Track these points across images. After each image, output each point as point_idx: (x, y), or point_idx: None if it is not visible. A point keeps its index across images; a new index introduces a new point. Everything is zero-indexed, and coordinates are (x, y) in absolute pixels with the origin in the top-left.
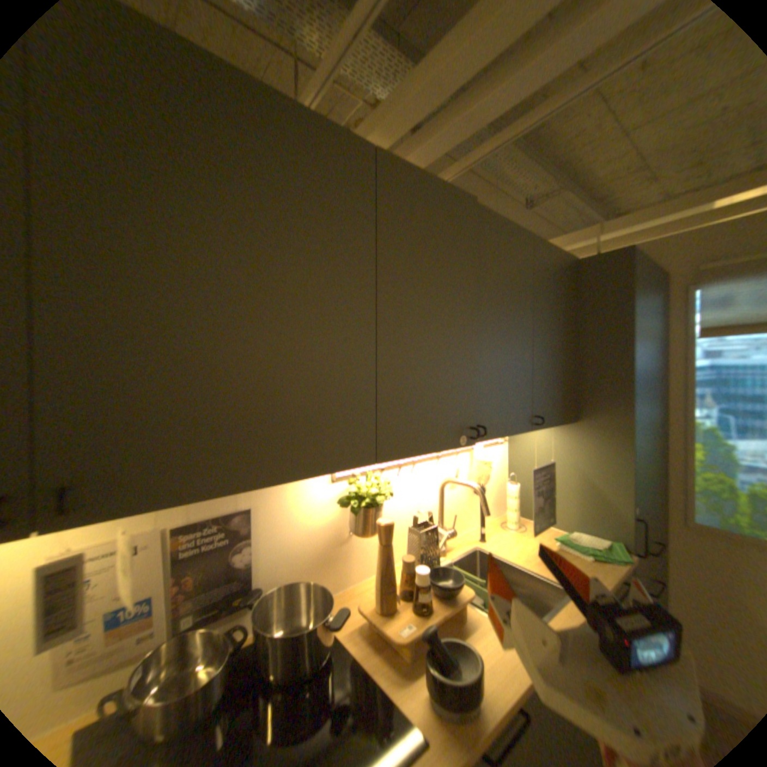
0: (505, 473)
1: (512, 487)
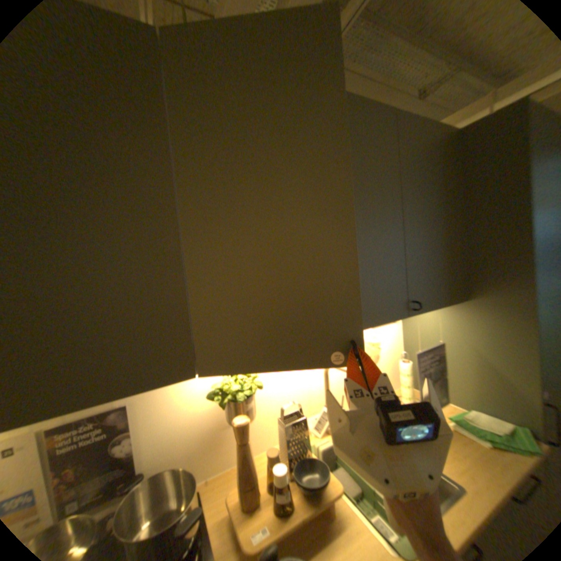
0: (399, 349)
1: (404, 365)
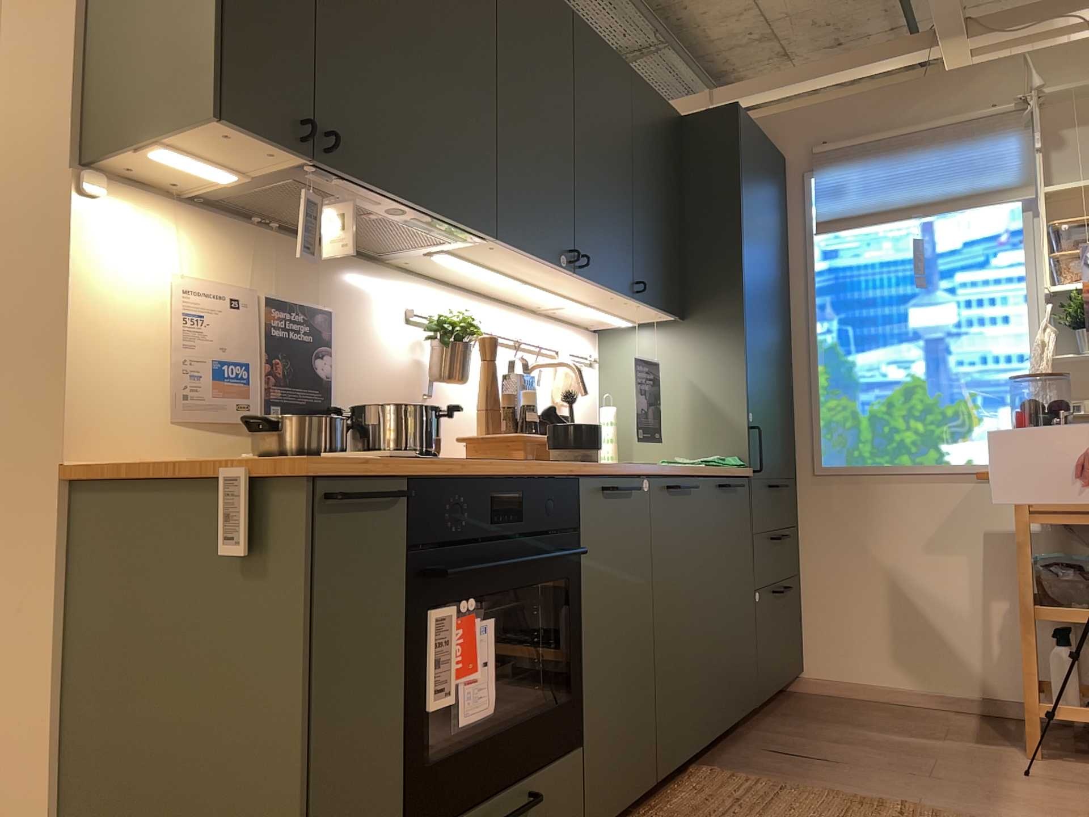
0: (597, 402)
1: (608, 410)
